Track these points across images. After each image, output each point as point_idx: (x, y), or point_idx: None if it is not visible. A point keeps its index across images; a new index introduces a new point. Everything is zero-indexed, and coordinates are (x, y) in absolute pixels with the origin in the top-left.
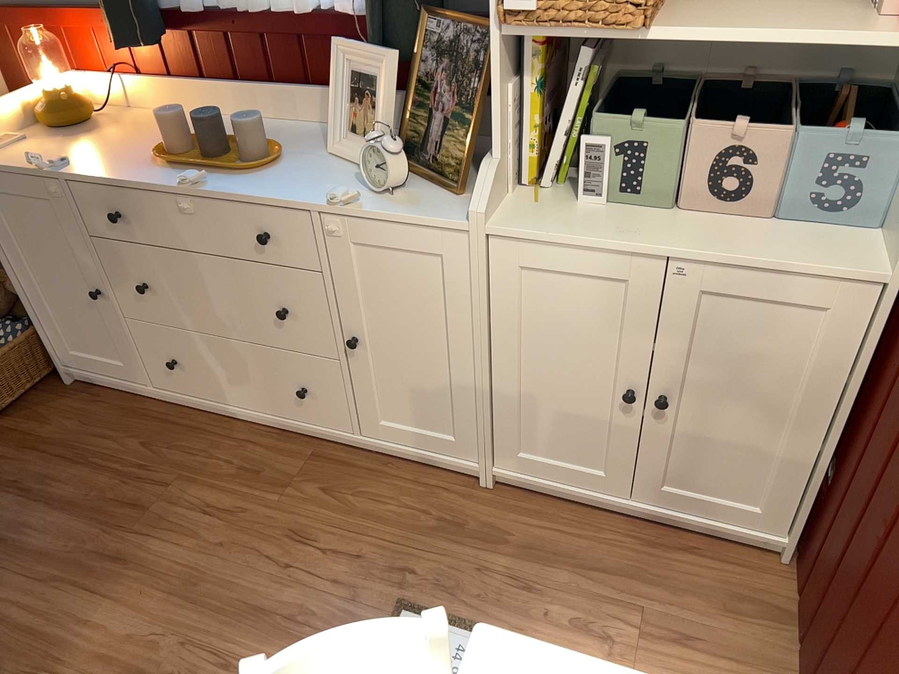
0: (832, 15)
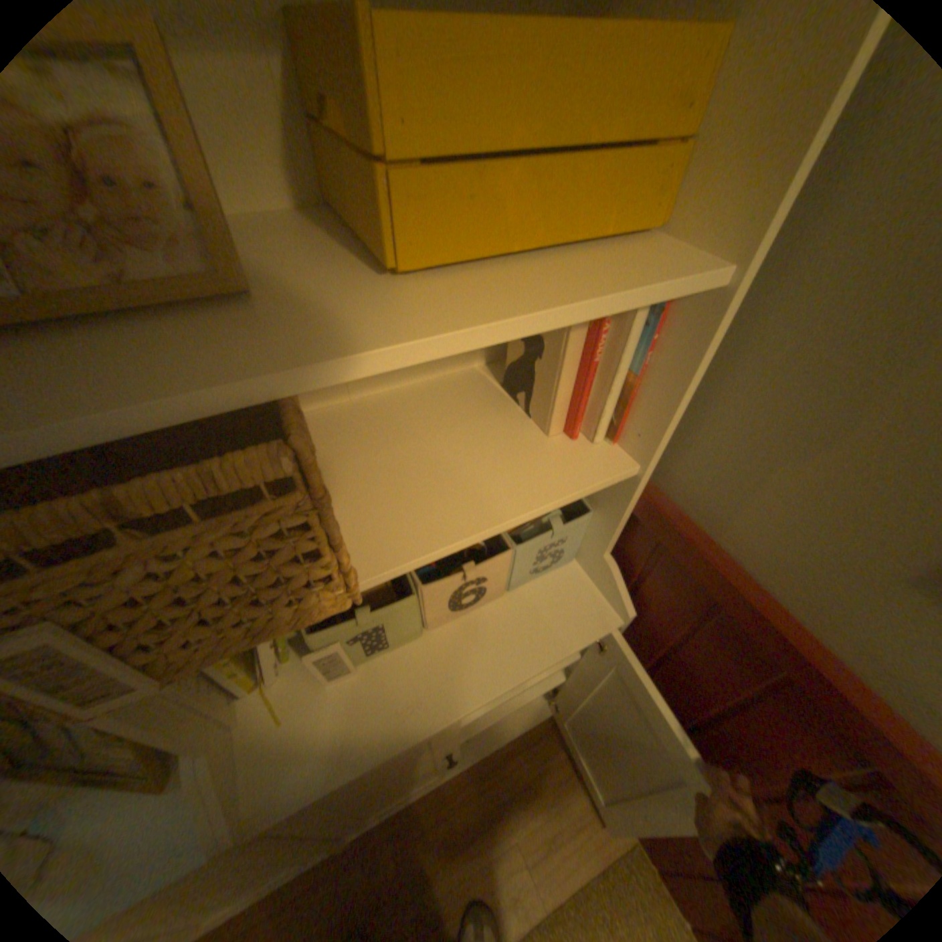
0: (501, 418)
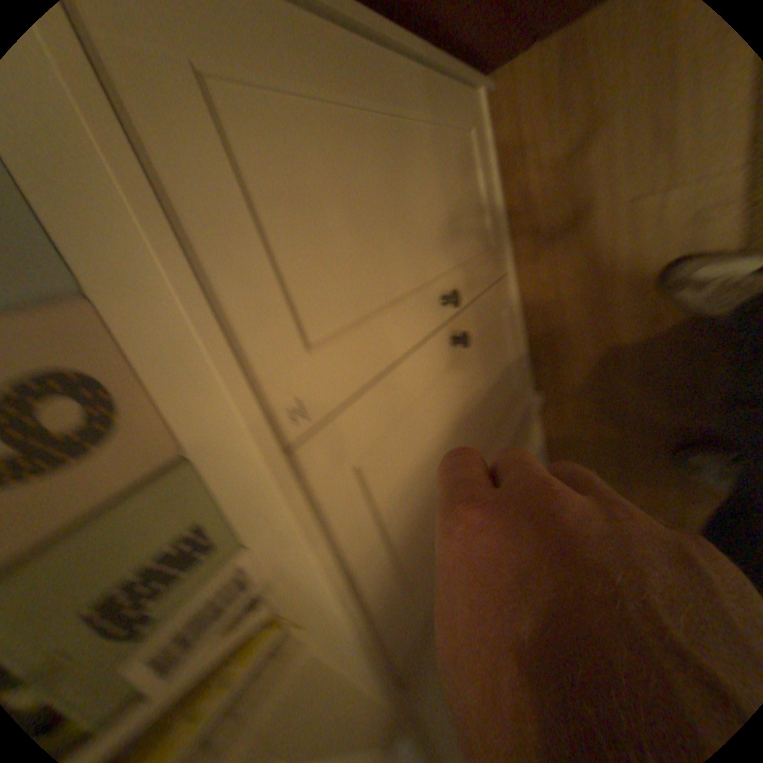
0: None
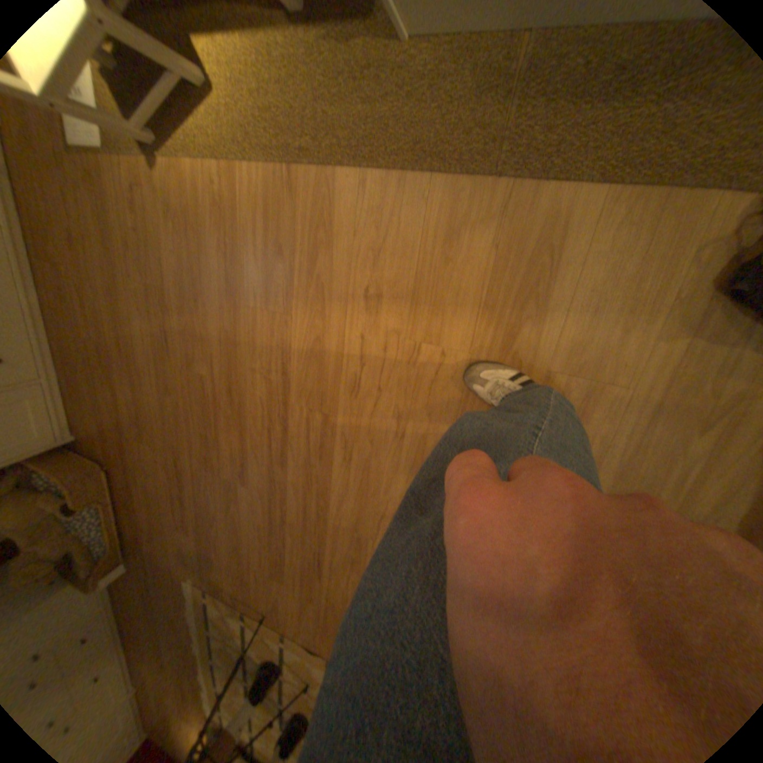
0: None
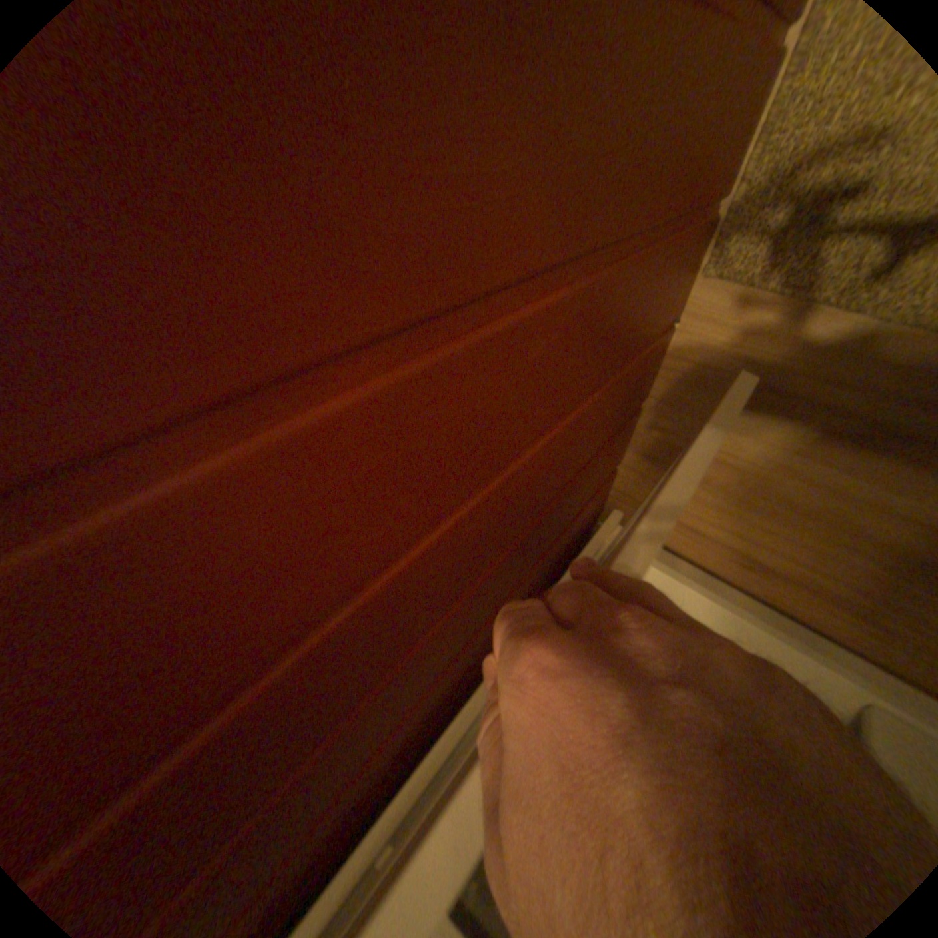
0: None
